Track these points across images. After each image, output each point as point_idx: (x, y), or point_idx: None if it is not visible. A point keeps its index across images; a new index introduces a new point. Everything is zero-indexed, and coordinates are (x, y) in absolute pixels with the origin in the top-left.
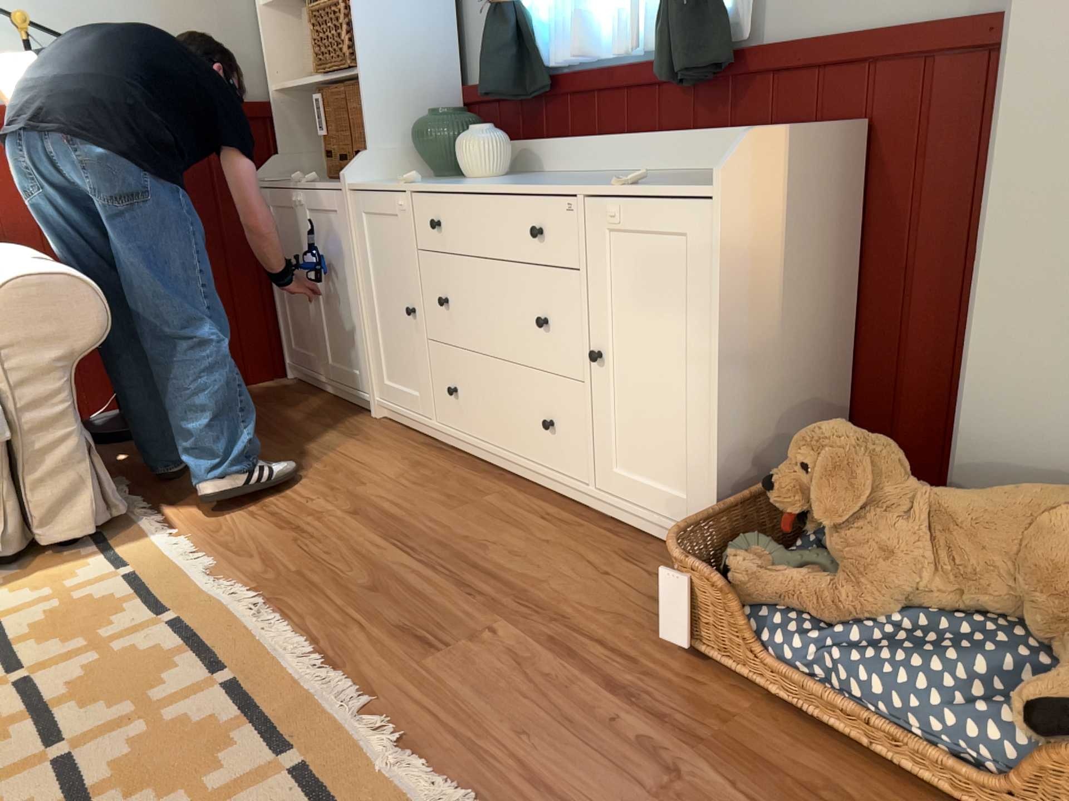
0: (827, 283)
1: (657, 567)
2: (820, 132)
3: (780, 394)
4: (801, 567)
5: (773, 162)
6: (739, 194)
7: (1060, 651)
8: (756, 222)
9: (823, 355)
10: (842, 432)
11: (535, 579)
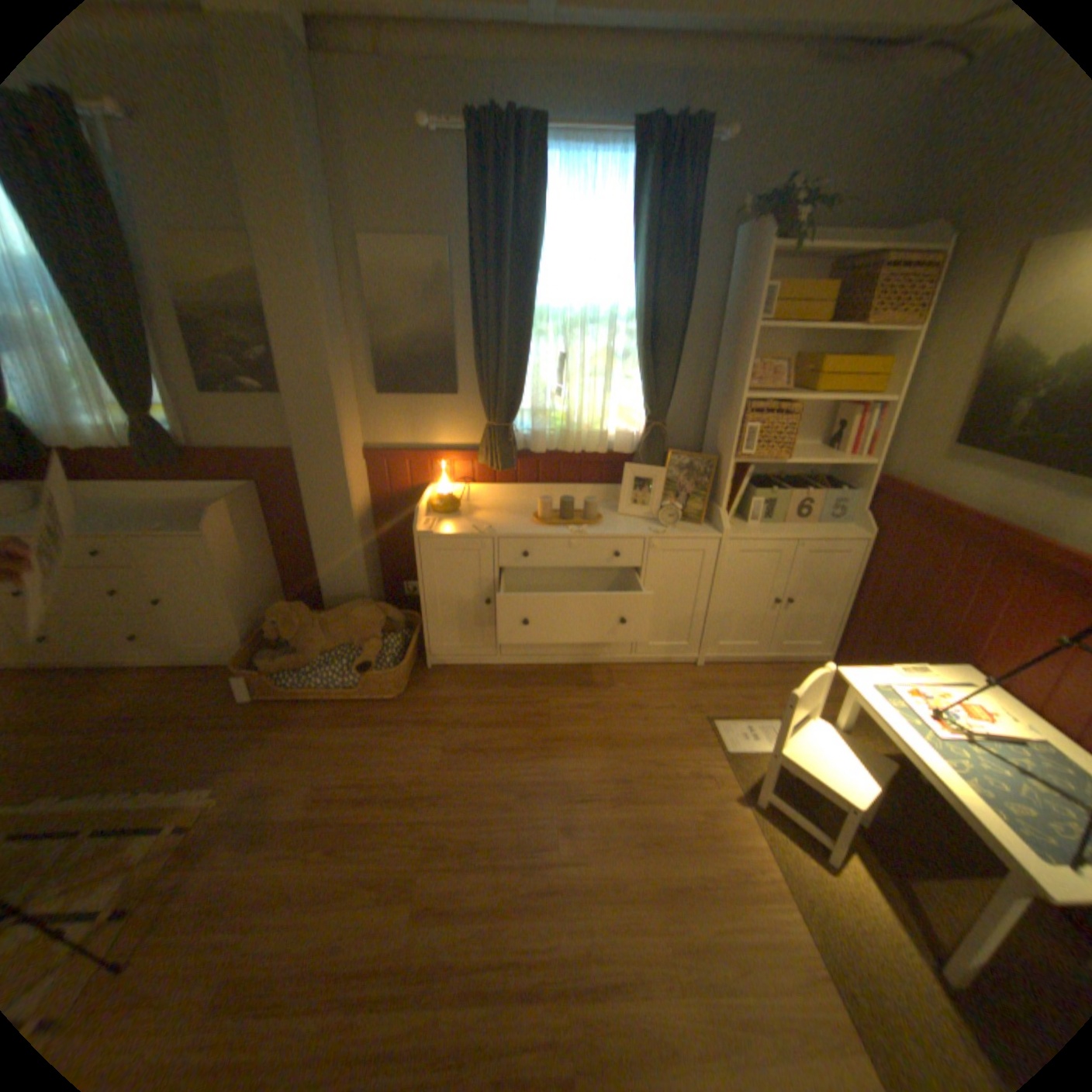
0: (258, 545)
1: (221, 678)
2: (237, 493)
3: (253, 593)
4: (283, 655)
5: (222, 513)
6: (213, 532)
7: (363, 648)
8: (222, 538)
9: (265, 570)
10: (283, 607)
11: (162, 710)
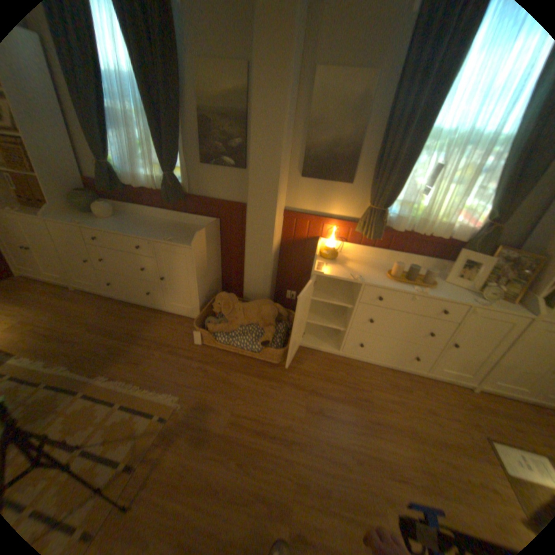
0: (215, 255)
1: (187, 324)
2: (211, 225)
3: (209, 281)
4: (220, 322)
5: (203, 236)
6: (197, 247)
7: (264, 328)
8: (200, 250)
9: (216, 269)
10: (225, 296)
11: (157, 337)
